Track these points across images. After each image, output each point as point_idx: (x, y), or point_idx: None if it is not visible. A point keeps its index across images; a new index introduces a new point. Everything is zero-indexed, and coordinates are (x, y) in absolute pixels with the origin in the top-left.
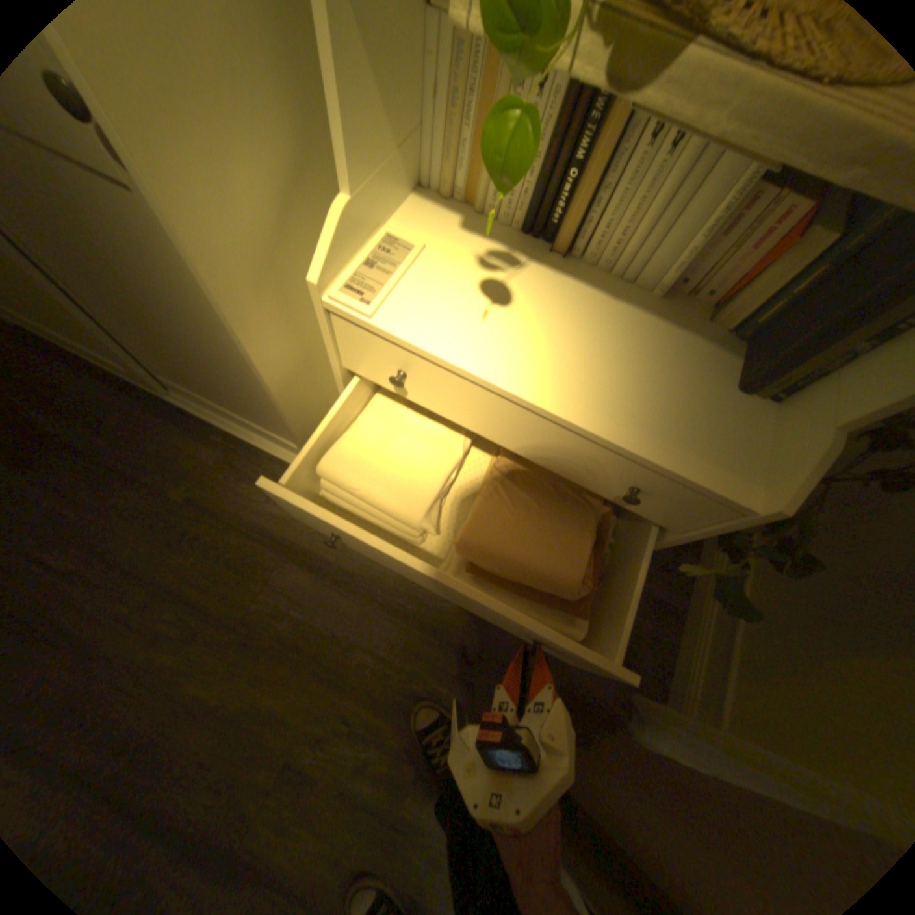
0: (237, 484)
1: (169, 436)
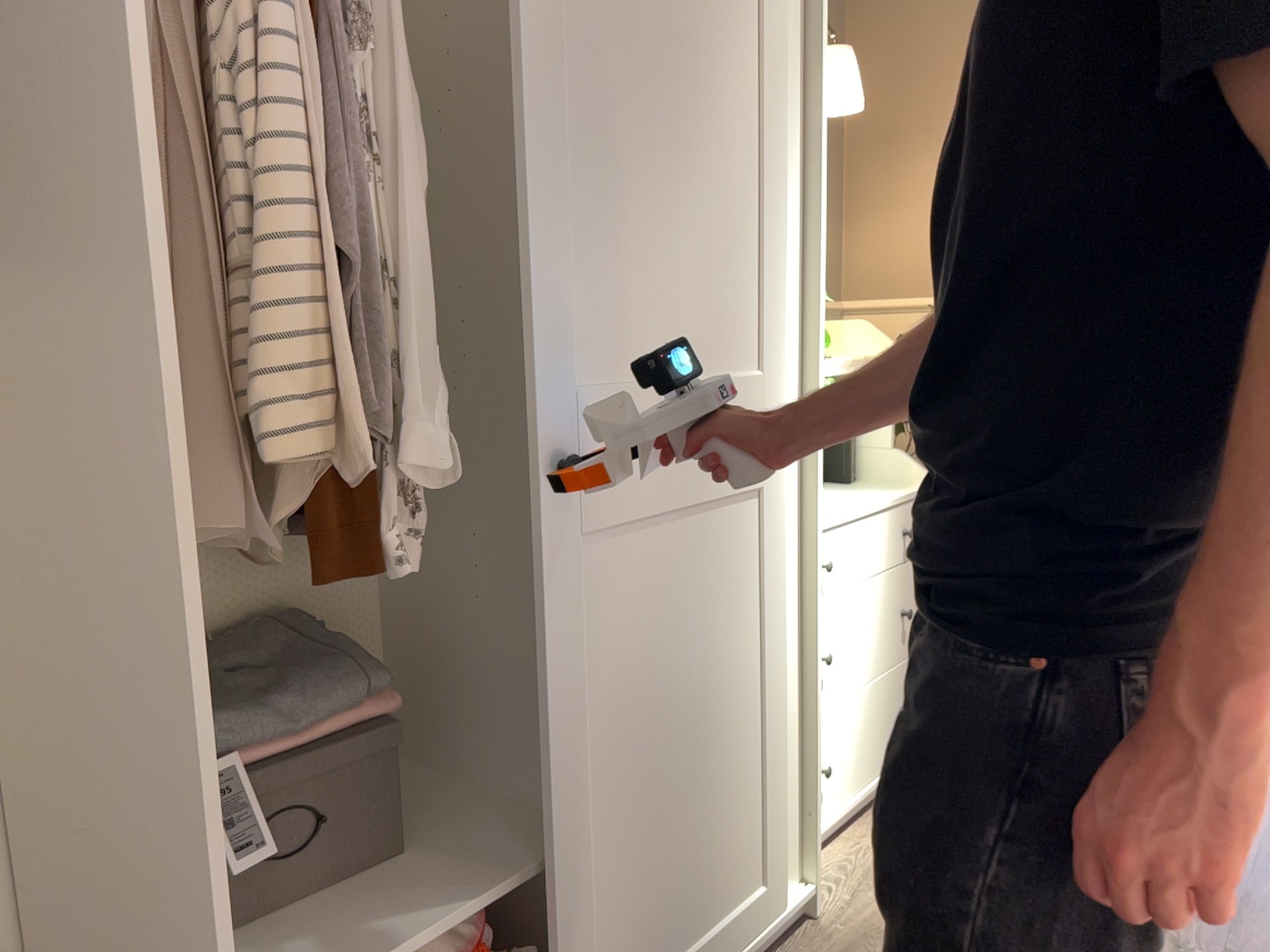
0: None
1: None
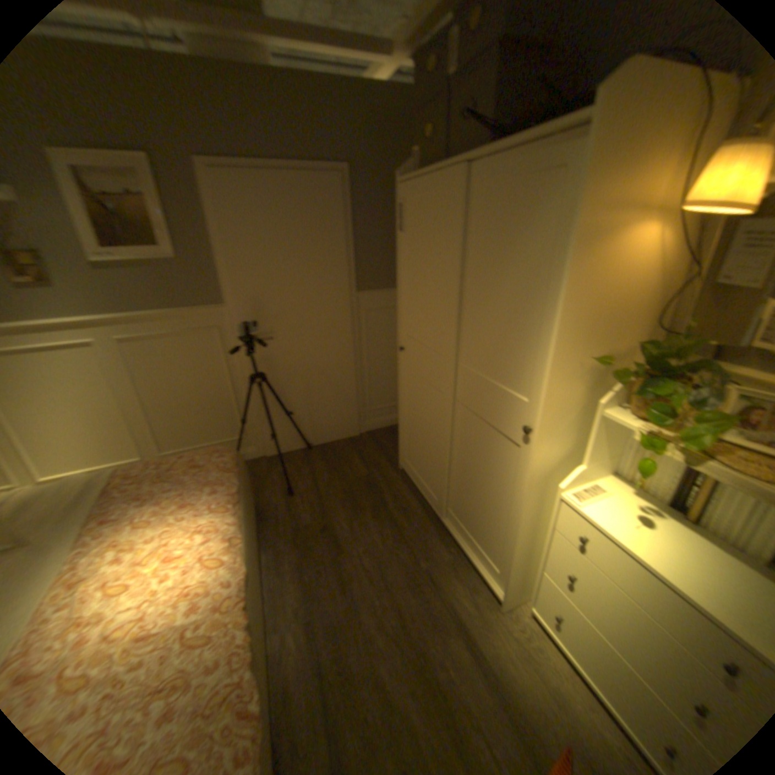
0: (453, 578)
1: (432, 537)
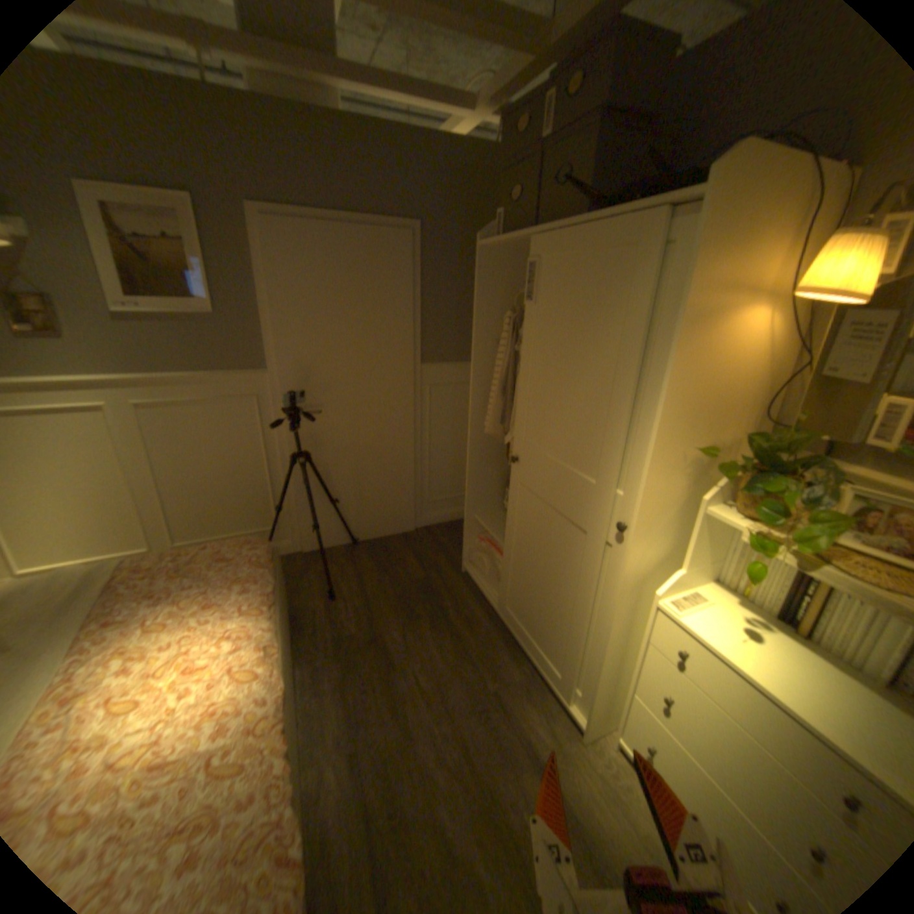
0: (526, 701)
1: (502, 653)
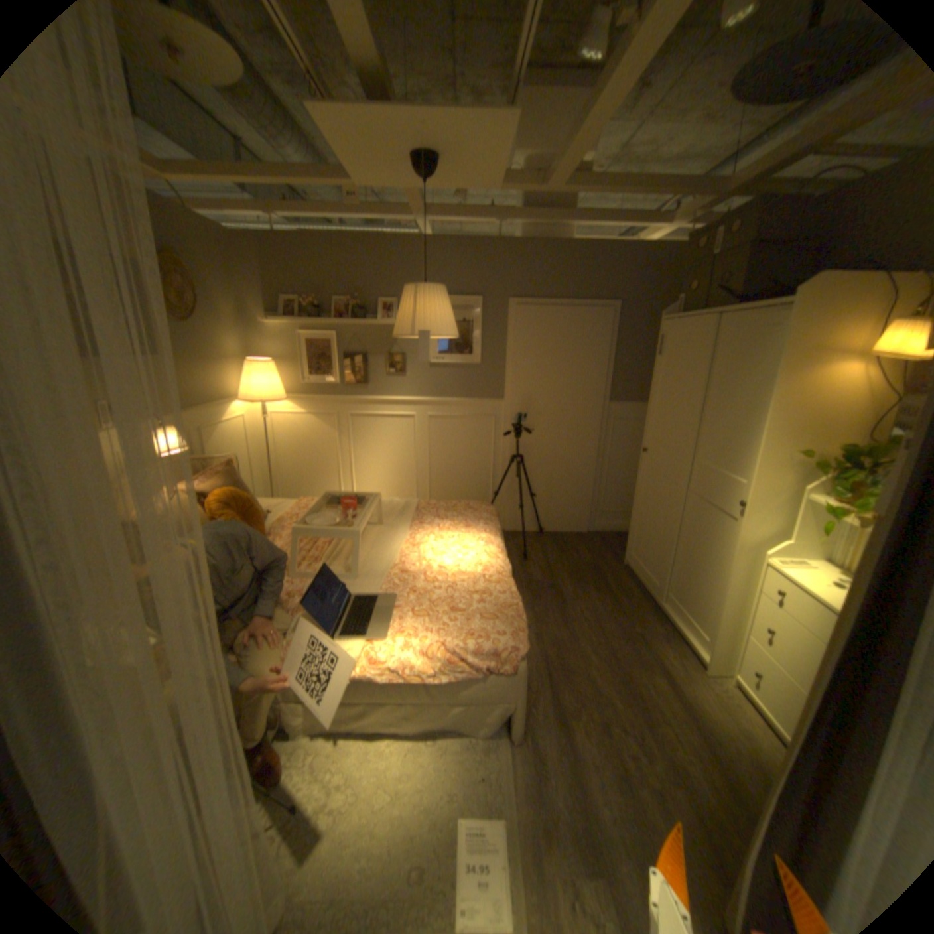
0: (665, 645)
1: (651, 616)
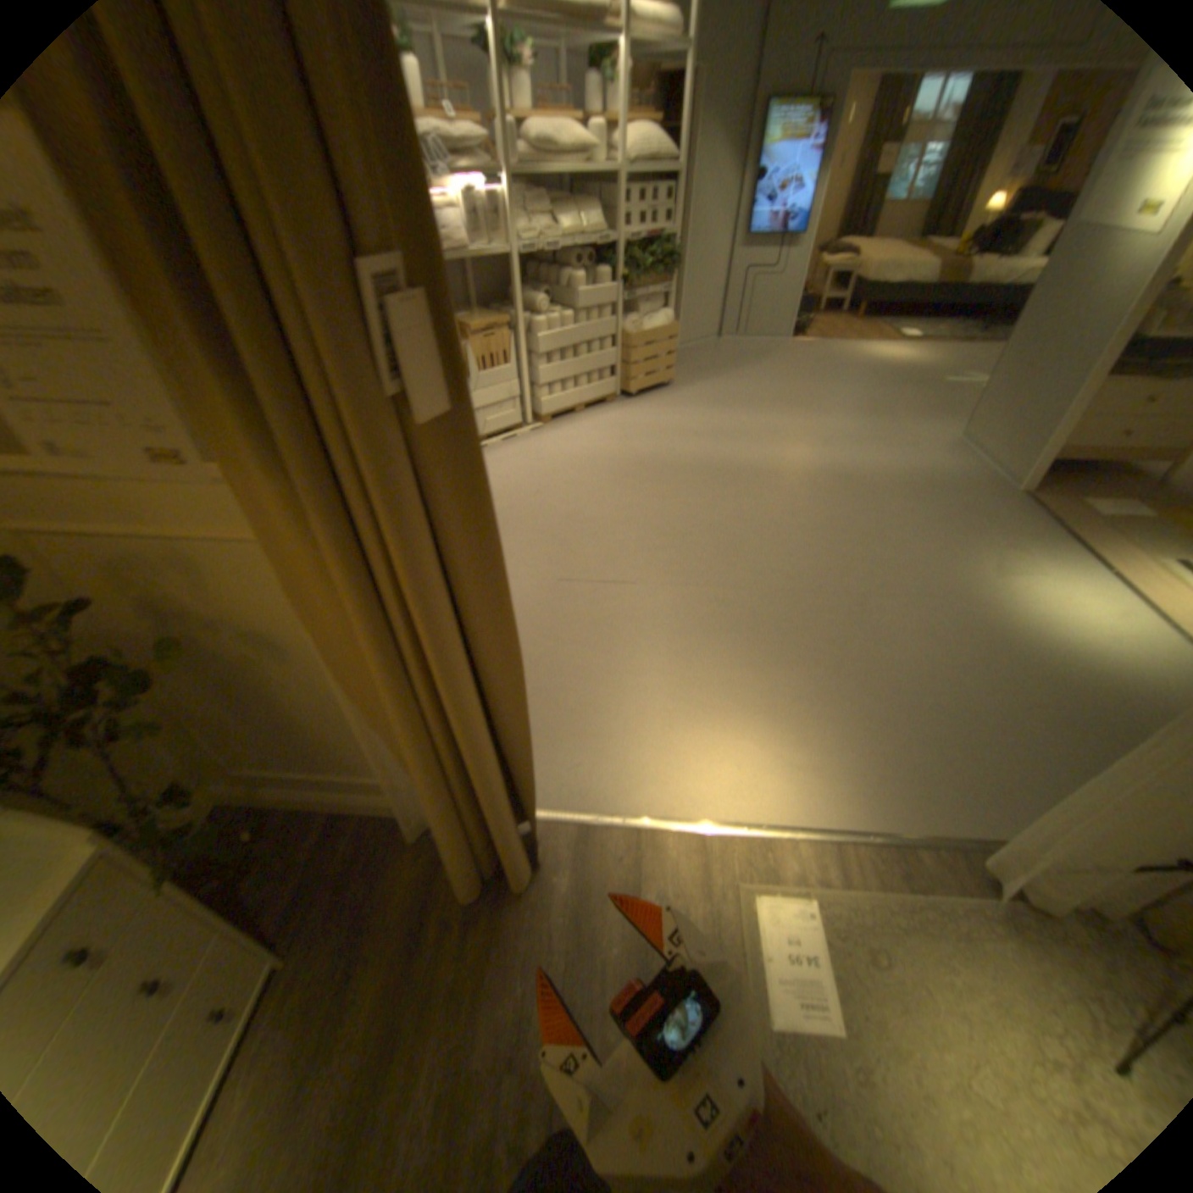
0: None
1: None
